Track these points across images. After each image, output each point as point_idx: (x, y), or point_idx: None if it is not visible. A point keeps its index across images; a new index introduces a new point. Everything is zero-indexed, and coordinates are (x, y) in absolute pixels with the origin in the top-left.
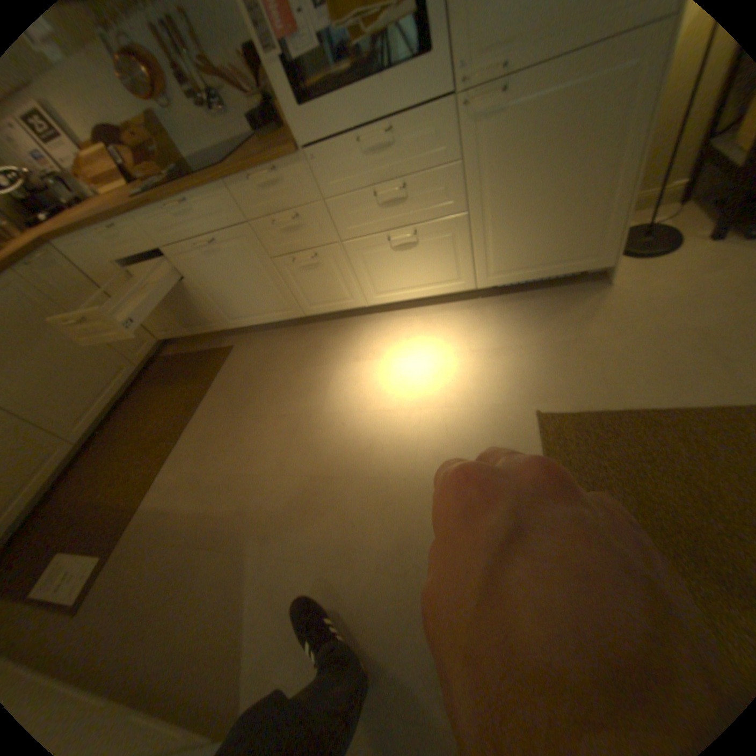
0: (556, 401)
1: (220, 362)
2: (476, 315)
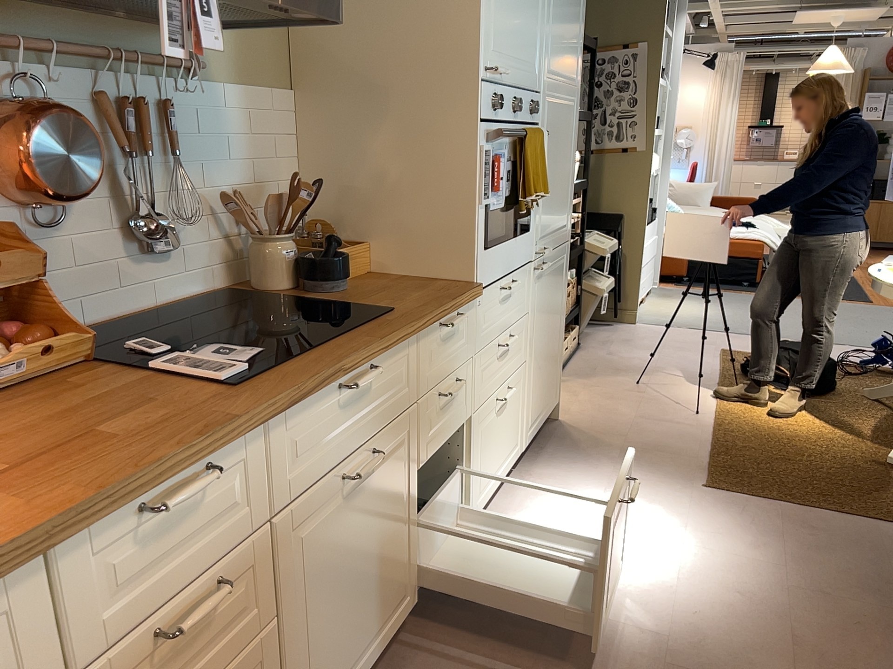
0: (690, 476)
1: None
2: (542, 478)
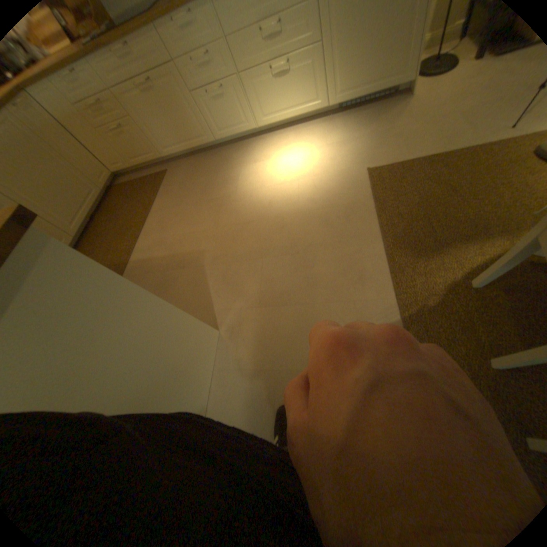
0: (378, 160)
1: (160, 179)
2: (329, 124)
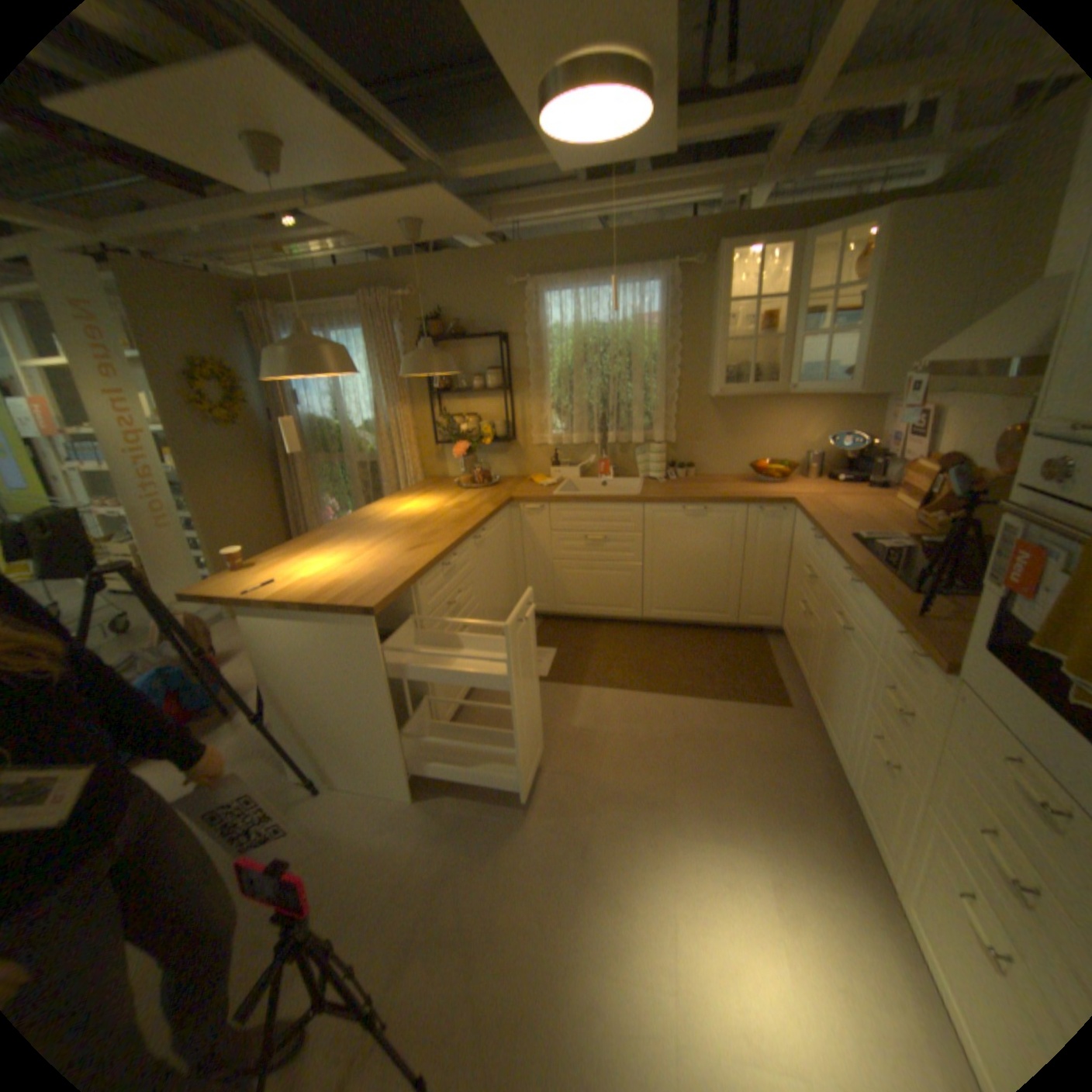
0: None
1: (760, 702)
2: None
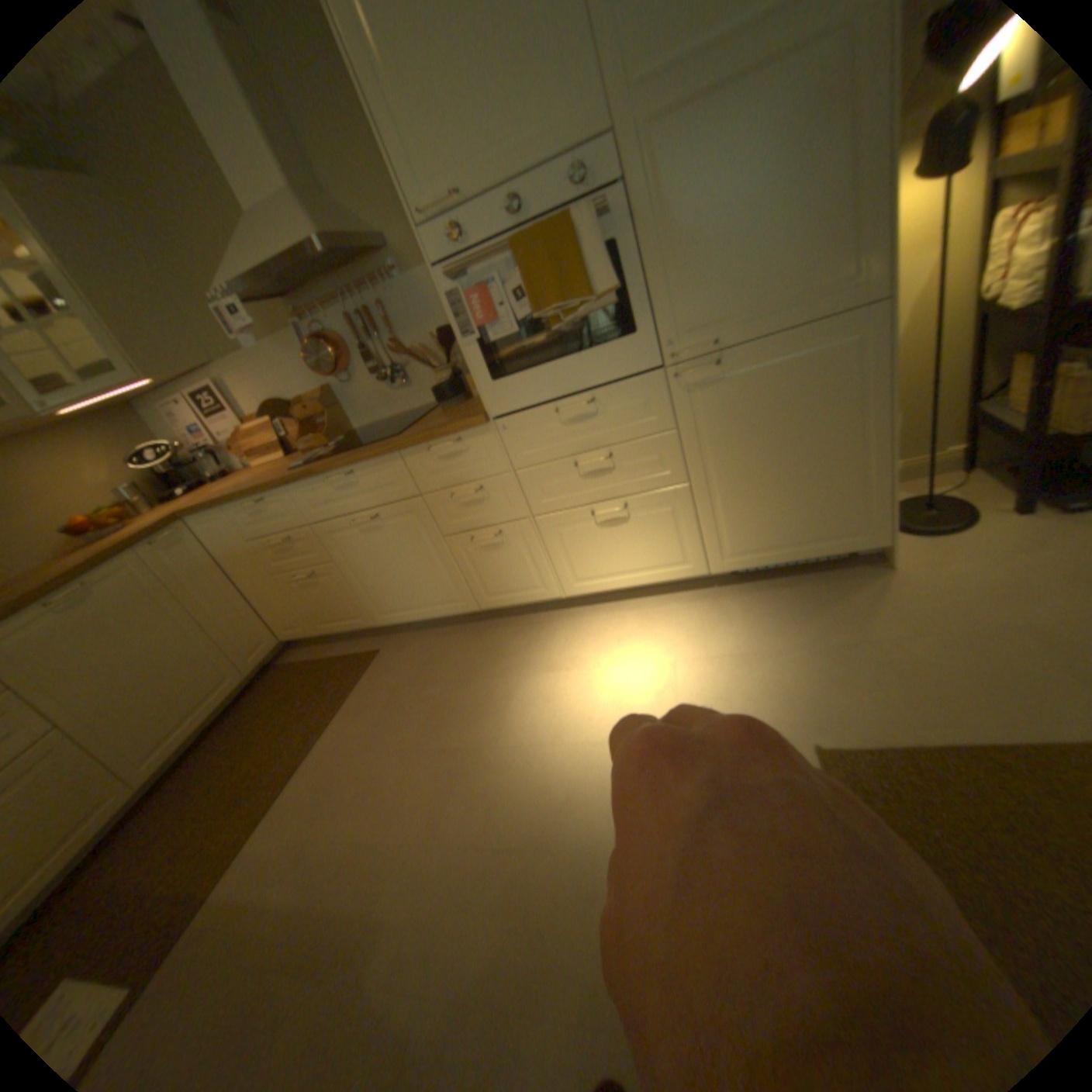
0: (843, 731)
1: (360, 672)
2: (714, 609)
